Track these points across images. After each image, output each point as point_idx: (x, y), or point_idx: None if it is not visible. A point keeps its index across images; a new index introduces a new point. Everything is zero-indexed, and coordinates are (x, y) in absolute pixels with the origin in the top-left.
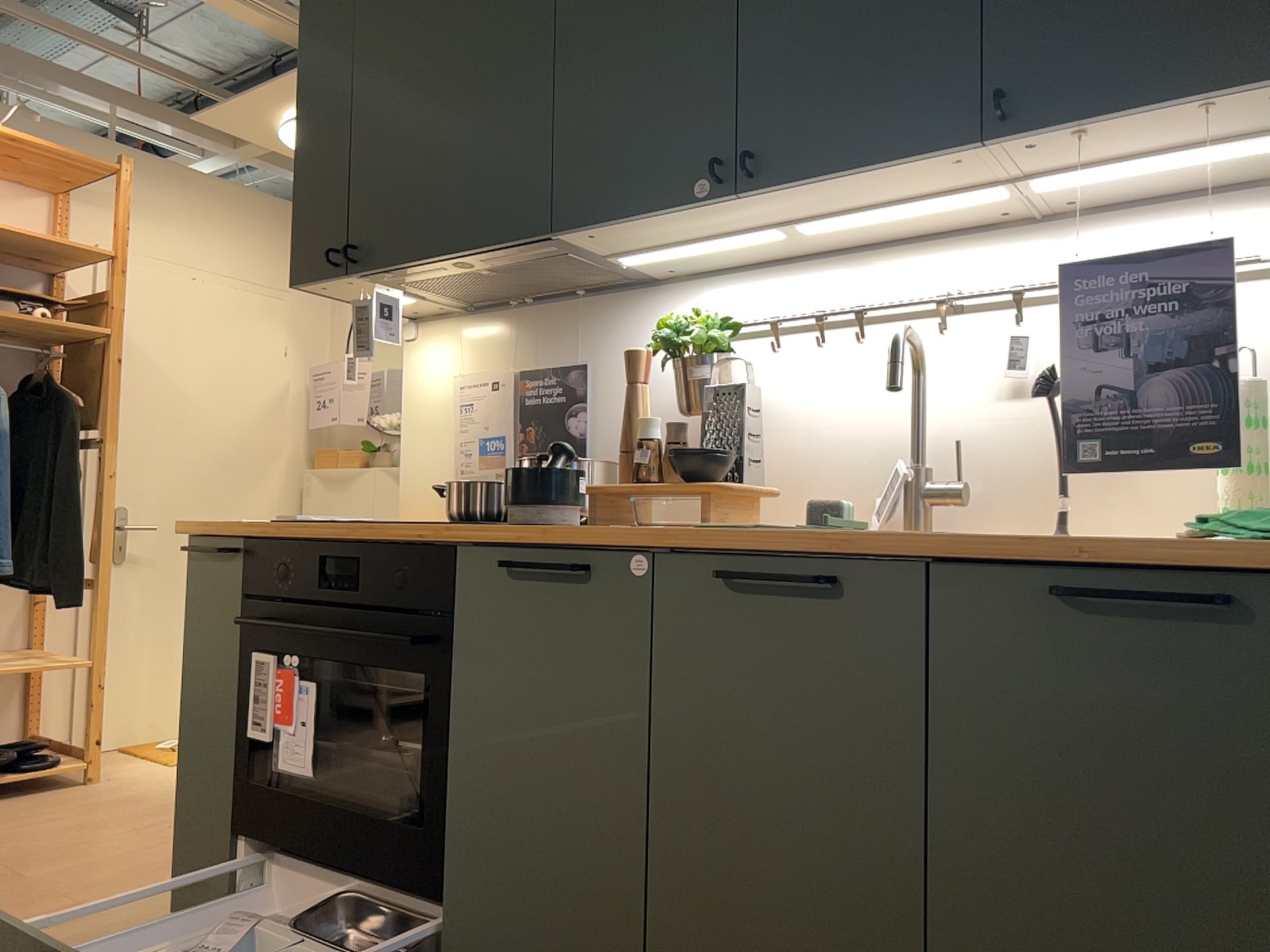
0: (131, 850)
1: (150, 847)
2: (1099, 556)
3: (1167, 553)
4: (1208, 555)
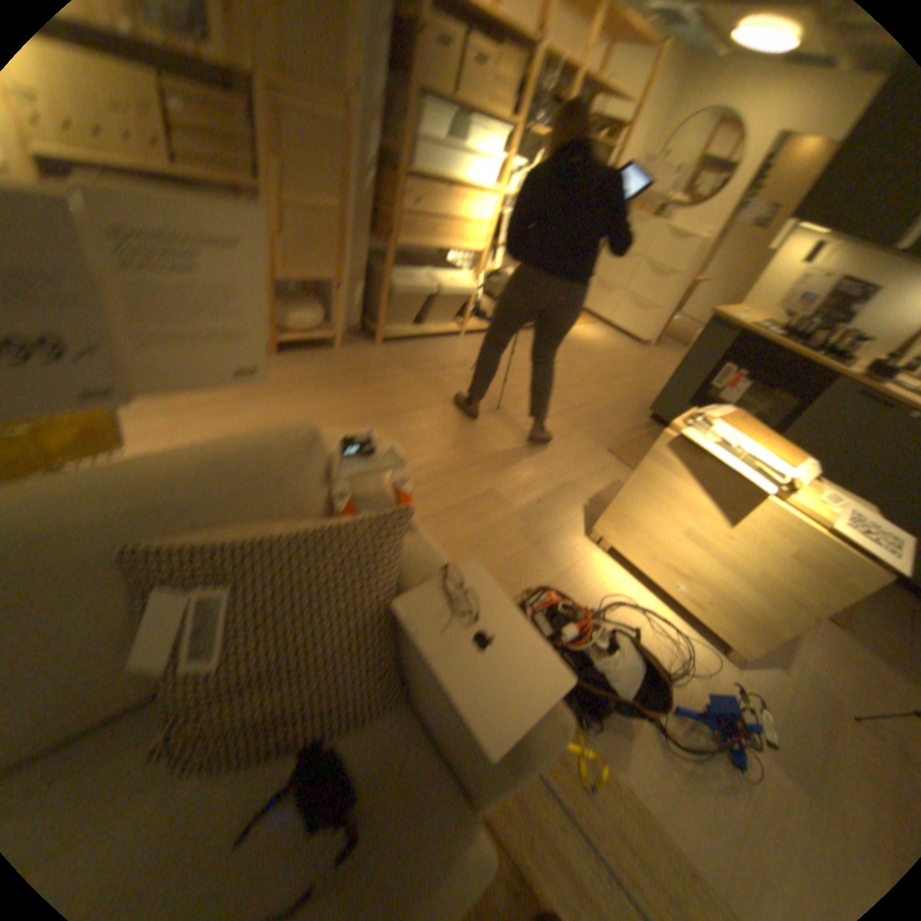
0: (592, 369)
1: (596, 369)
2: None
3: None
4: None
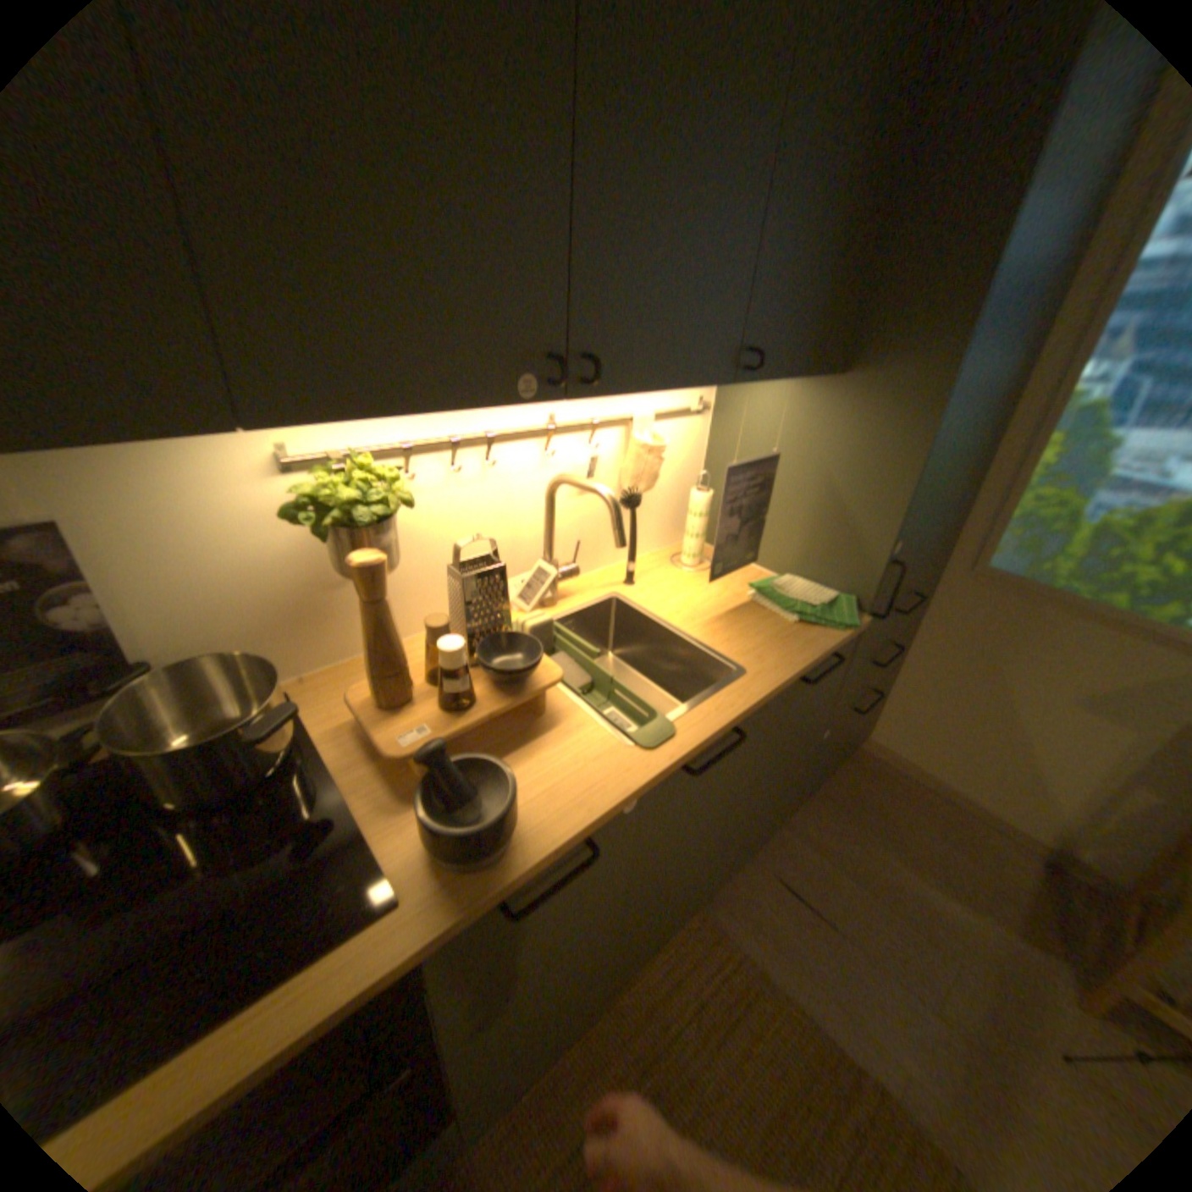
0: None
1: None
2: (820, 661)
3: (822, 644)
4: (843, 646)
